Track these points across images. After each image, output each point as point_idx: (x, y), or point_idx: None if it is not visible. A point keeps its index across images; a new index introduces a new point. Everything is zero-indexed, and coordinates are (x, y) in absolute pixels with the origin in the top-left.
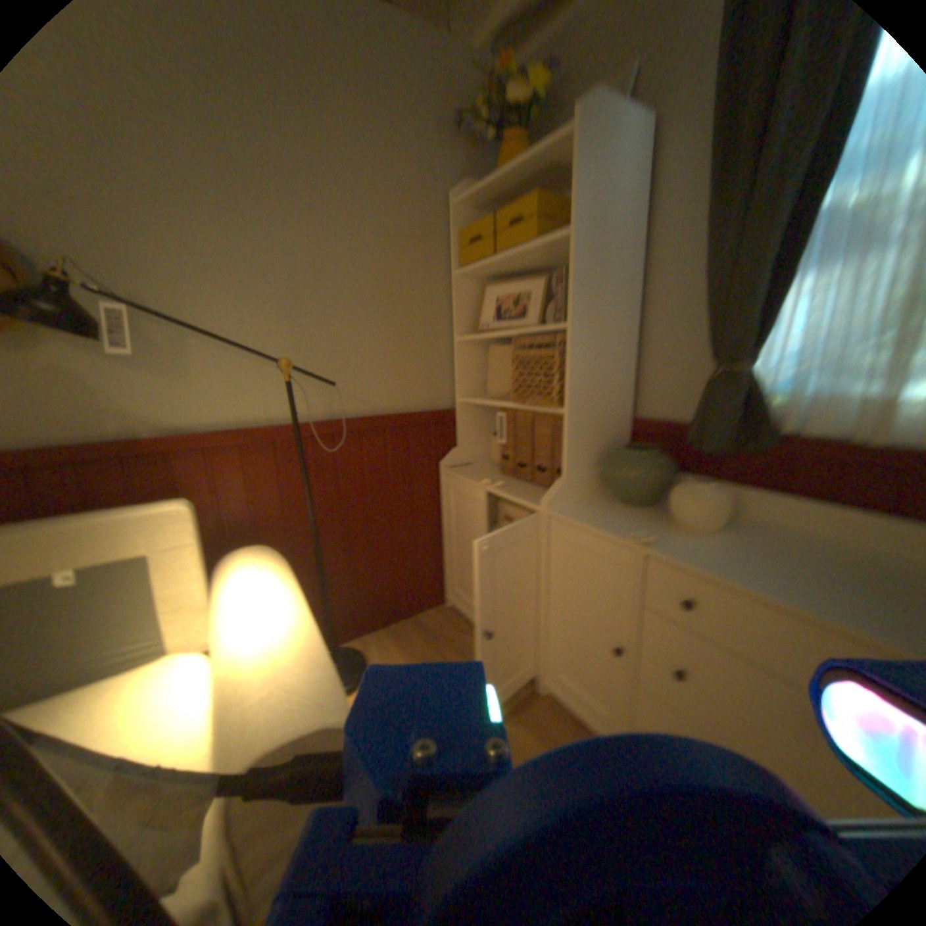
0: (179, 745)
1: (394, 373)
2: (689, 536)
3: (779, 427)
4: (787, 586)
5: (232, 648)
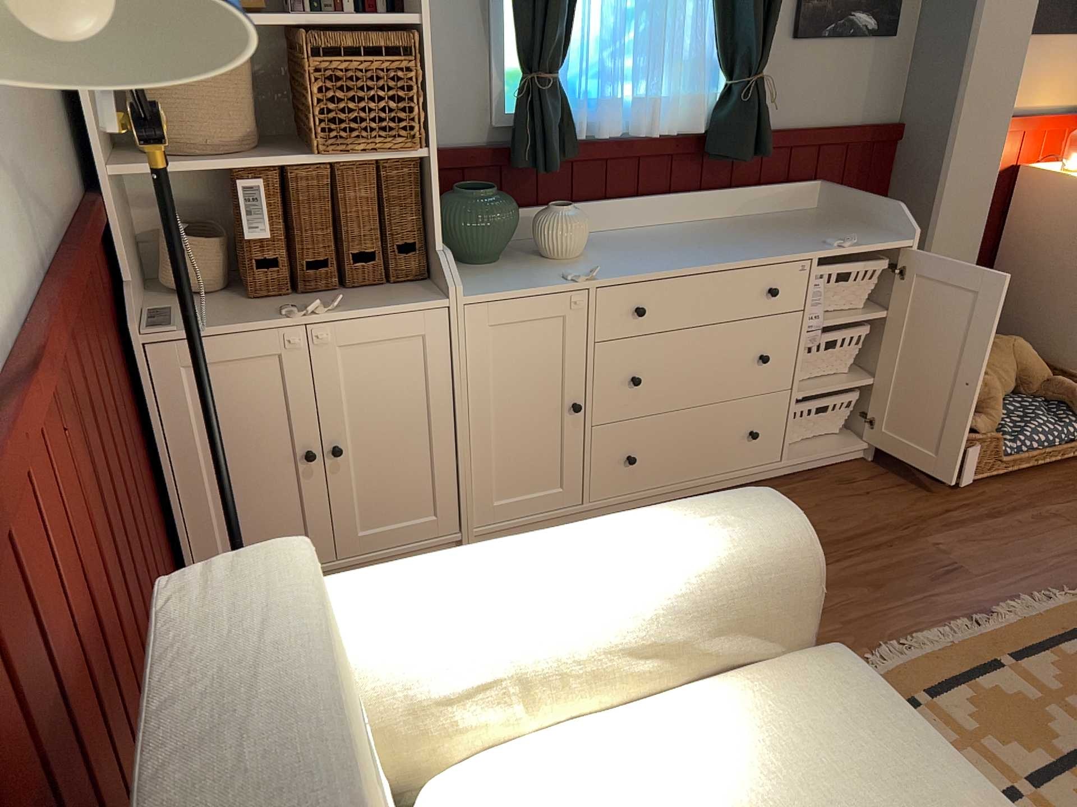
0: (665, 725)
1: (38, 127)
2: (580, 263)
3: (575, 136)
4: (681, 261)
5: (615, 581)
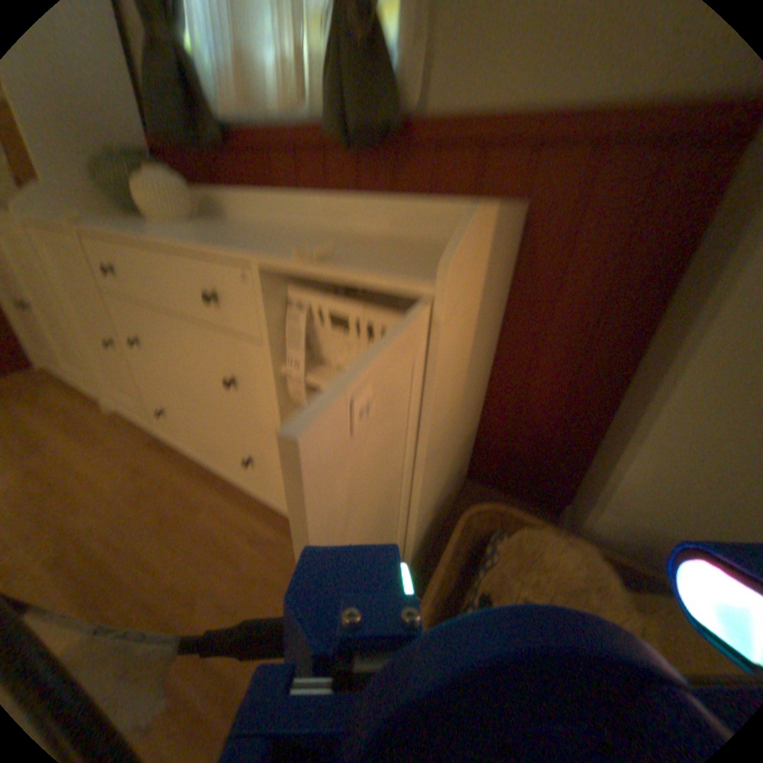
0: None
1: None
2: (142, 219)
3: (215, 108)
4: (162, 228)
5: None
